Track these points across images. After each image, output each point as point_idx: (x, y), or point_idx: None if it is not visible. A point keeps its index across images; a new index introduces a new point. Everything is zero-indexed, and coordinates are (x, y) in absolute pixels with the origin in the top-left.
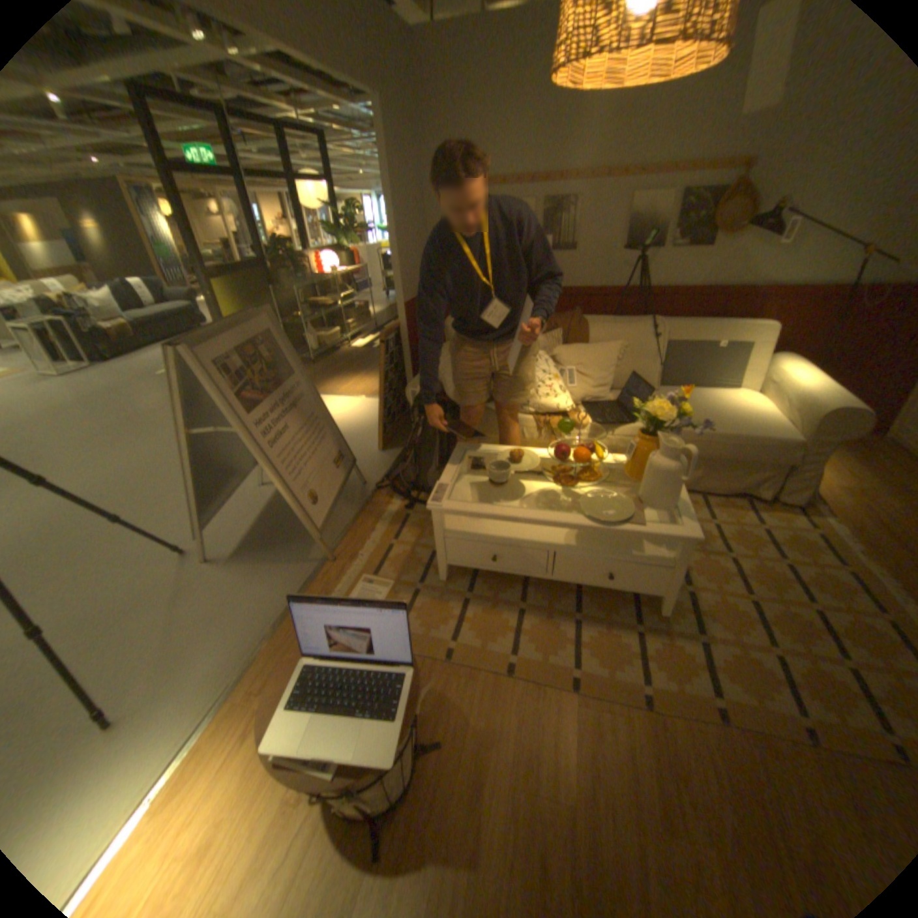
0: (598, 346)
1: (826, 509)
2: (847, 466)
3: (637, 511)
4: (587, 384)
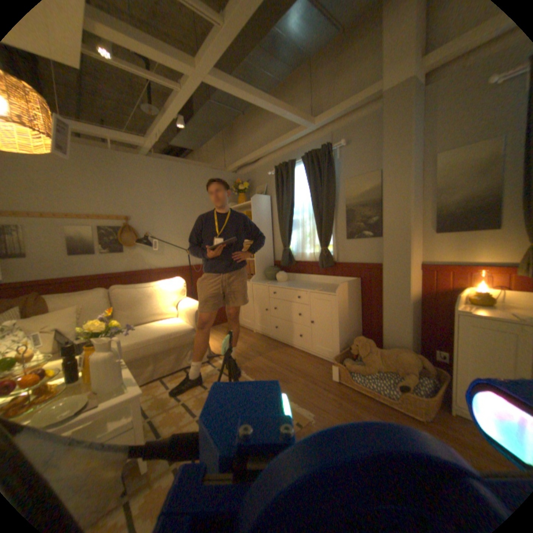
0: (56, 311)
1: (217, 357)
2: (220, 337)
3: (90, 400)
4: (50, 338)
